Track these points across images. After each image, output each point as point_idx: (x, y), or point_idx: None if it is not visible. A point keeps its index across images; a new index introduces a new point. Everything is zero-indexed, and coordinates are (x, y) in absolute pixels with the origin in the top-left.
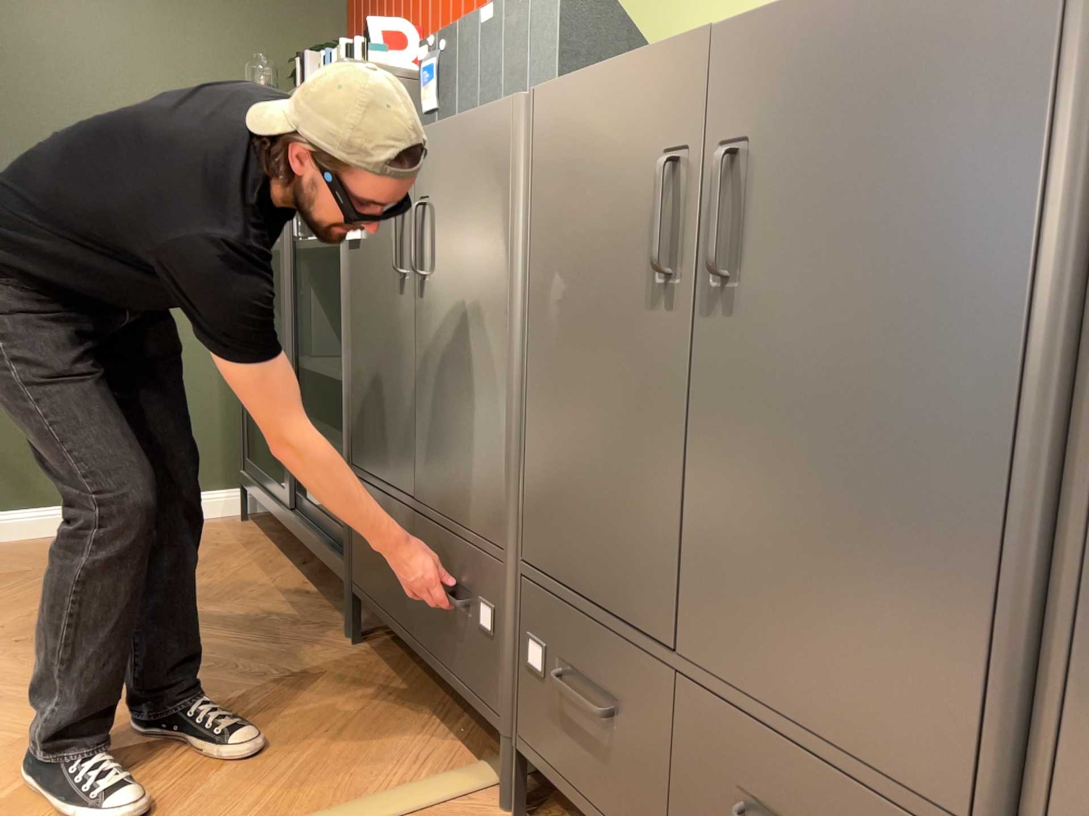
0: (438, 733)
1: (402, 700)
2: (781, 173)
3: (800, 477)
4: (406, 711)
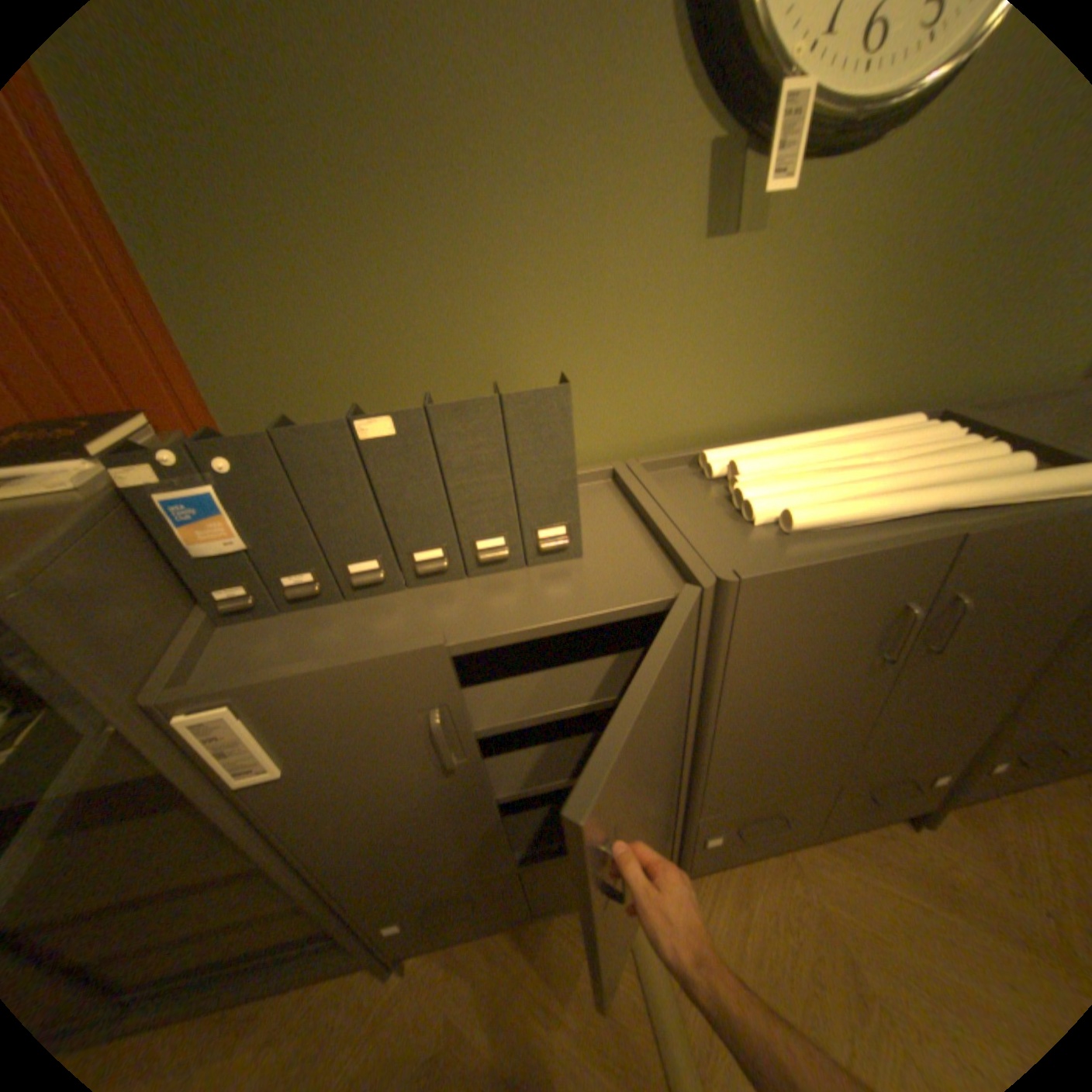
0: (571, 922)
1: (518, 944)
2: (988, 600)
3: (949, 701)
4: (535, 944)
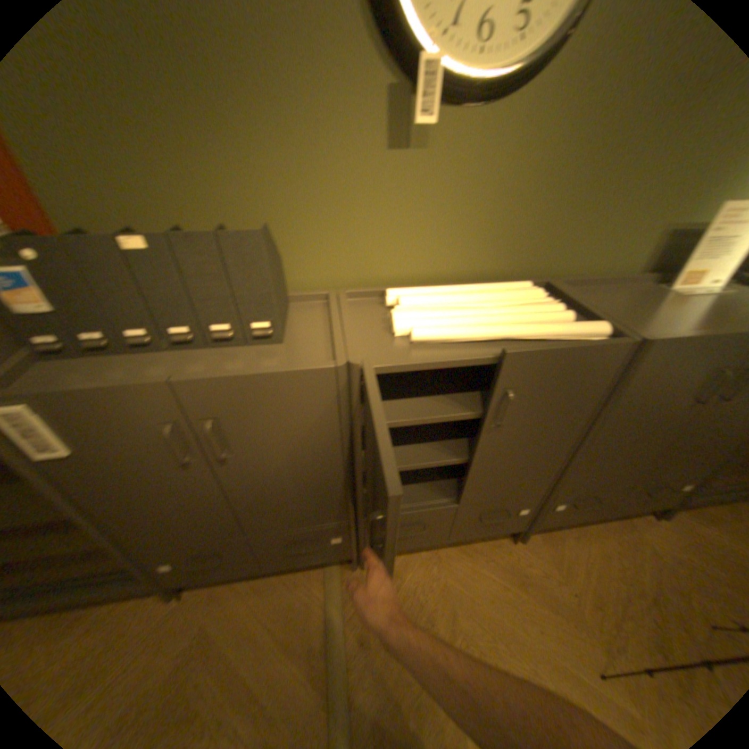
0: (293, 577)
1: (257, 586)
2: (529, 396)
3: (517, 459)
4: (268, 587)
